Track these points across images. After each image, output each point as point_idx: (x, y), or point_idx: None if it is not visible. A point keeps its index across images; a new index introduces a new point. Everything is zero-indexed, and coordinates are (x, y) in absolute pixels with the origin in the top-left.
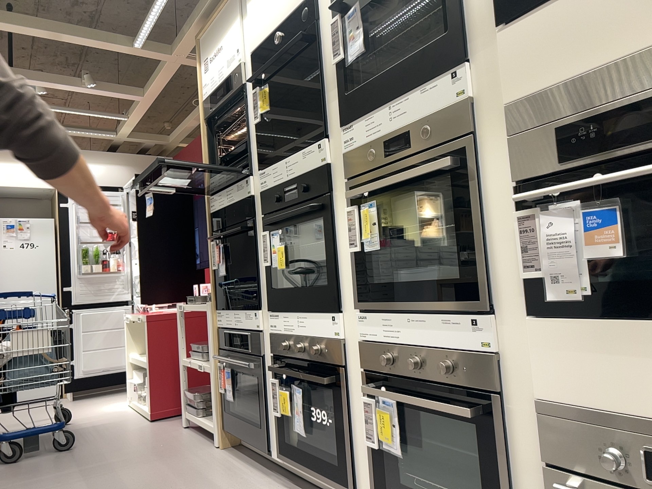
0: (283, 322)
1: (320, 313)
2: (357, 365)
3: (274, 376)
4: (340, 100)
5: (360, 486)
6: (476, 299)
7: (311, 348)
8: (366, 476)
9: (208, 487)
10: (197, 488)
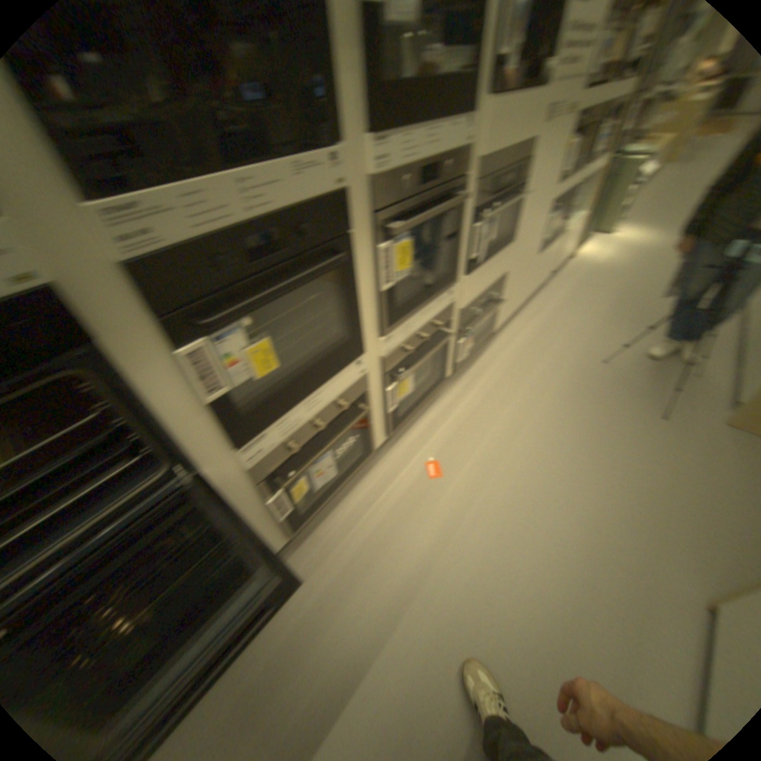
0: (281, 428)
1: (342, 370)
2: (375, 378)
3: (270, 493)
4: (369, 83)
5: (373, 444)
6: (454, 281)
7: (334, 408)
8: (379, 433)
9: (292, 645)
10: (296, 659)
